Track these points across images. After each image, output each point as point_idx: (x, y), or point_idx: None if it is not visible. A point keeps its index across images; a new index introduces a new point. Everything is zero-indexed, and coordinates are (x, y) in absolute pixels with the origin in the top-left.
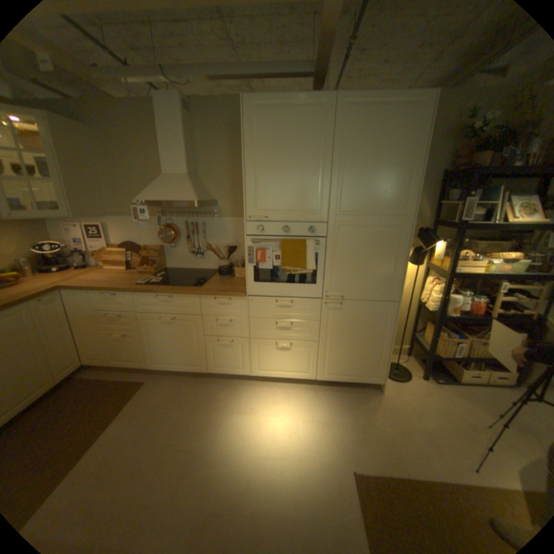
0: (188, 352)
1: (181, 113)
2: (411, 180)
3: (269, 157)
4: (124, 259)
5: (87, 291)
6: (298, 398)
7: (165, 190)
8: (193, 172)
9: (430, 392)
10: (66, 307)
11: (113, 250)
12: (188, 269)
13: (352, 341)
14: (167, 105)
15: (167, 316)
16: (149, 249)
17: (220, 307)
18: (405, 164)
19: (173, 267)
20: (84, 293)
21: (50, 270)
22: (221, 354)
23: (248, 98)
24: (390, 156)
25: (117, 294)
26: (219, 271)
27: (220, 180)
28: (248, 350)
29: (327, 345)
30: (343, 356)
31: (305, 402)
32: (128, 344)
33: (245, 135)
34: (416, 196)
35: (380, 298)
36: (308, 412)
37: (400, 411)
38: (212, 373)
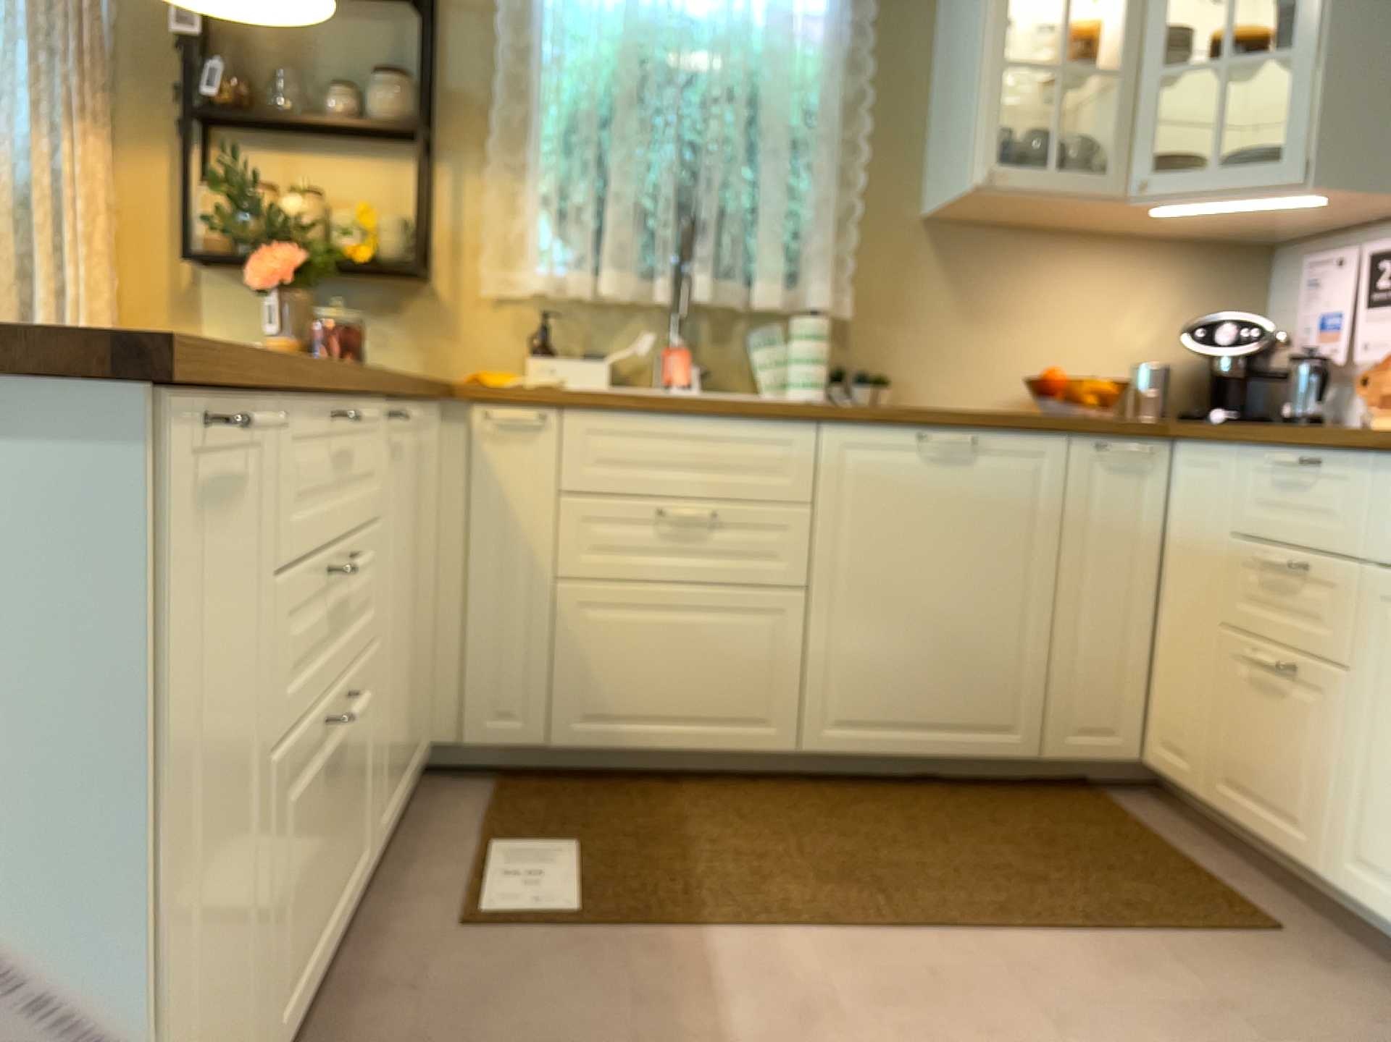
0: None
1: None
2: None
3: None
4: None
5: (1243, 441)
6: None
7: None
8: None
9: None
10: (1176, 510)
11: None
12: None
13: None
14: None
15: None
16: None
17: None
18: None
19: None
20: (1235, 454)
21: (1209, 409)
22: None
23: None
24: None
25: (1332, 463)
26: None
27: None
28: None
29: None
30: None
31: None
32: (1302, 719)
33: None
34: None
35: None
36: None
37: None
38: None
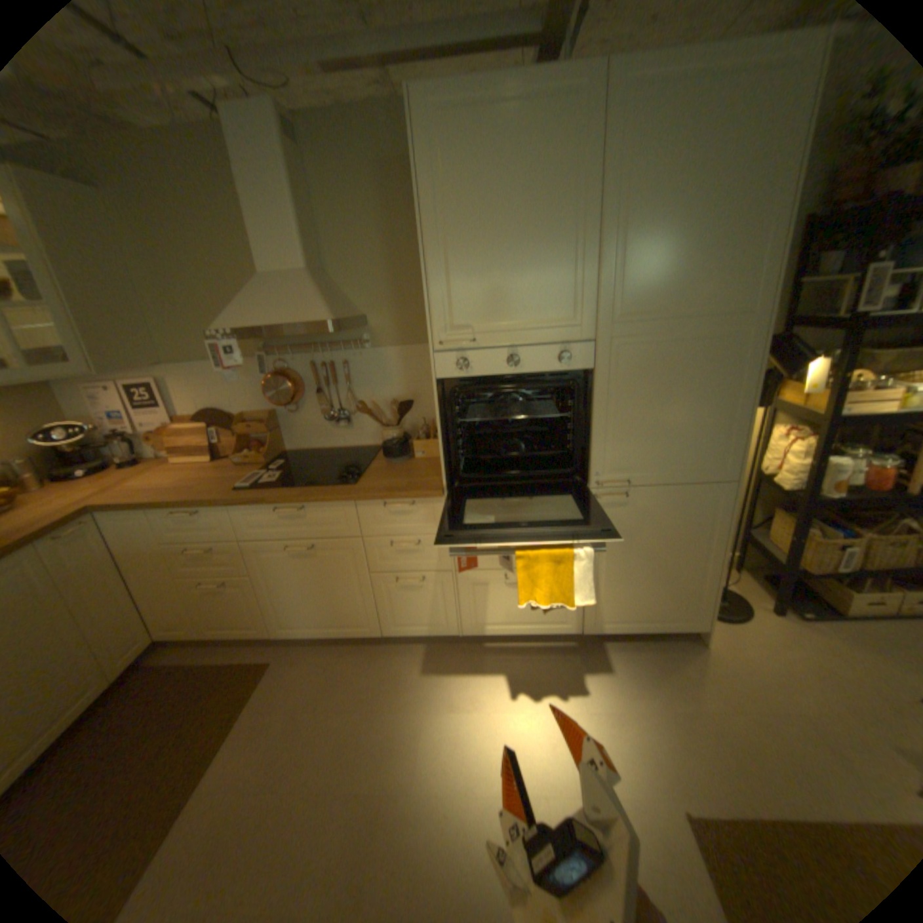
0: (344, 603)
1: (282, 145)
2: (766, 238)
3: (473, 216)
4: (207, 441)
5: (145, 510)
6: (554, 671)
7: (267, 304)
8: (317, 265)
9: (793, 638)
10: (111, 543)
11: (183, 427)
12: (326, 450)
13: (648, 561)
14: (252, 131)
15: (298, 544)
16: (249, 419)
17: (397, 519)
18: (754, 204)
19: (297, 449)
20: (140, 514)
21: (73, 475)
22: (405, 602)
23: (421, 91)
24: (723, 189)
25: (202, 512)
26: (384, 449)
27: (370, 275)
28: (454, 592)
29: (601, 571)
30: (632, 588)
31: (568, 678)
32: (233, 598)
33: (417, 175)
34: (776, 271)
35: (702, 478)
36: (577, 697)
37: (746, 681)
38: (391, 637)
